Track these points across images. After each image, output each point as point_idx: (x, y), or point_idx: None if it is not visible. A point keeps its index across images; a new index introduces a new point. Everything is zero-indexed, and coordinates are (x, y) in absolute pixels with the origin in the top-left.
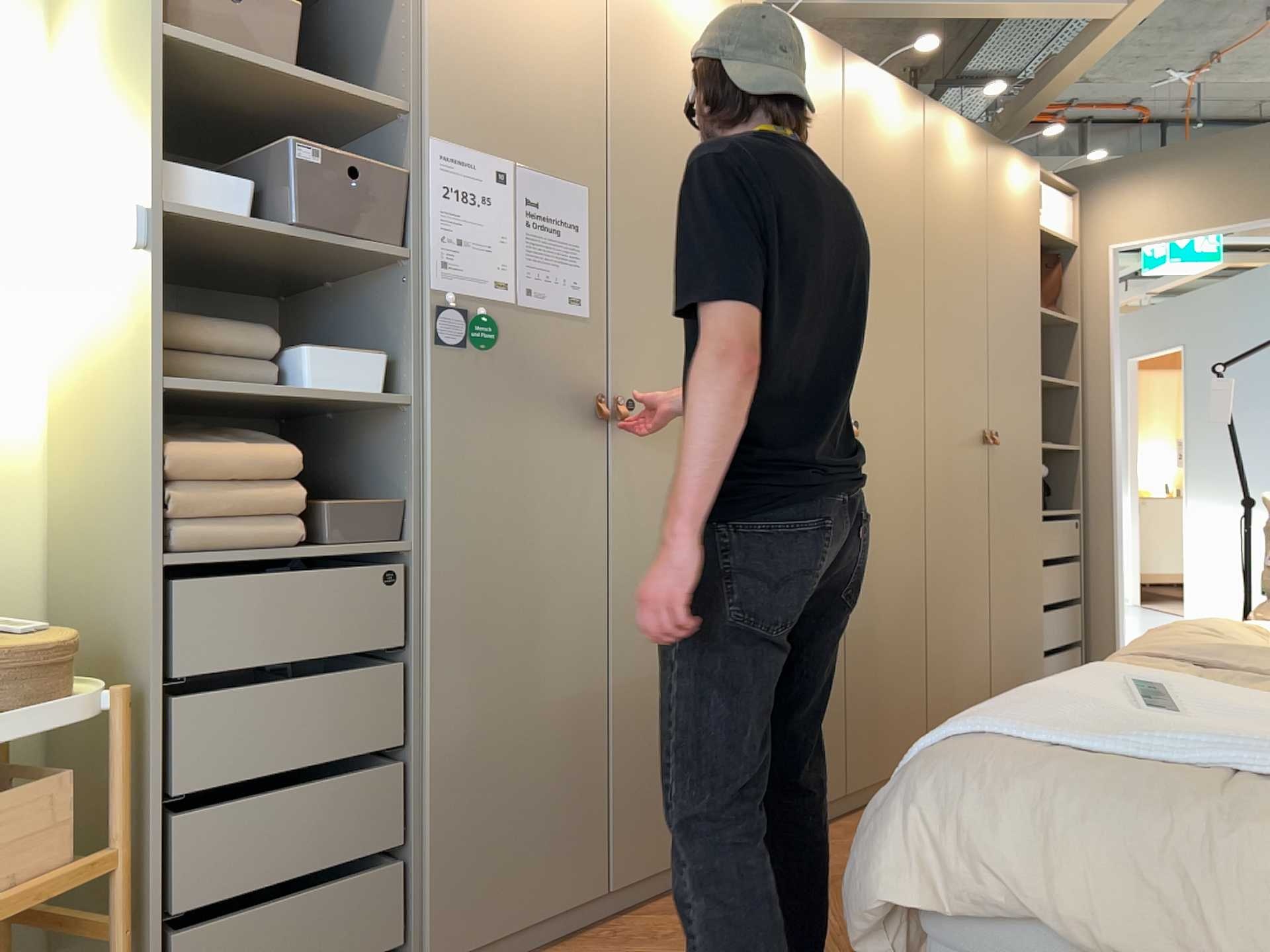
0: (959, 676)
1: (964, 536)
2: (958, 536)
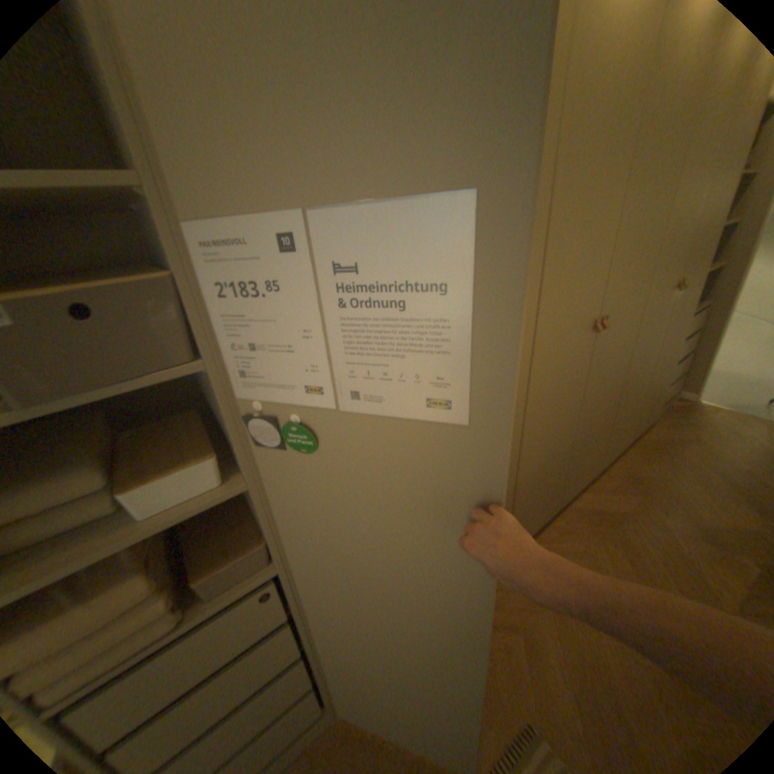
0: (625, 427)
1: (648, 354)
2: (644, 356)
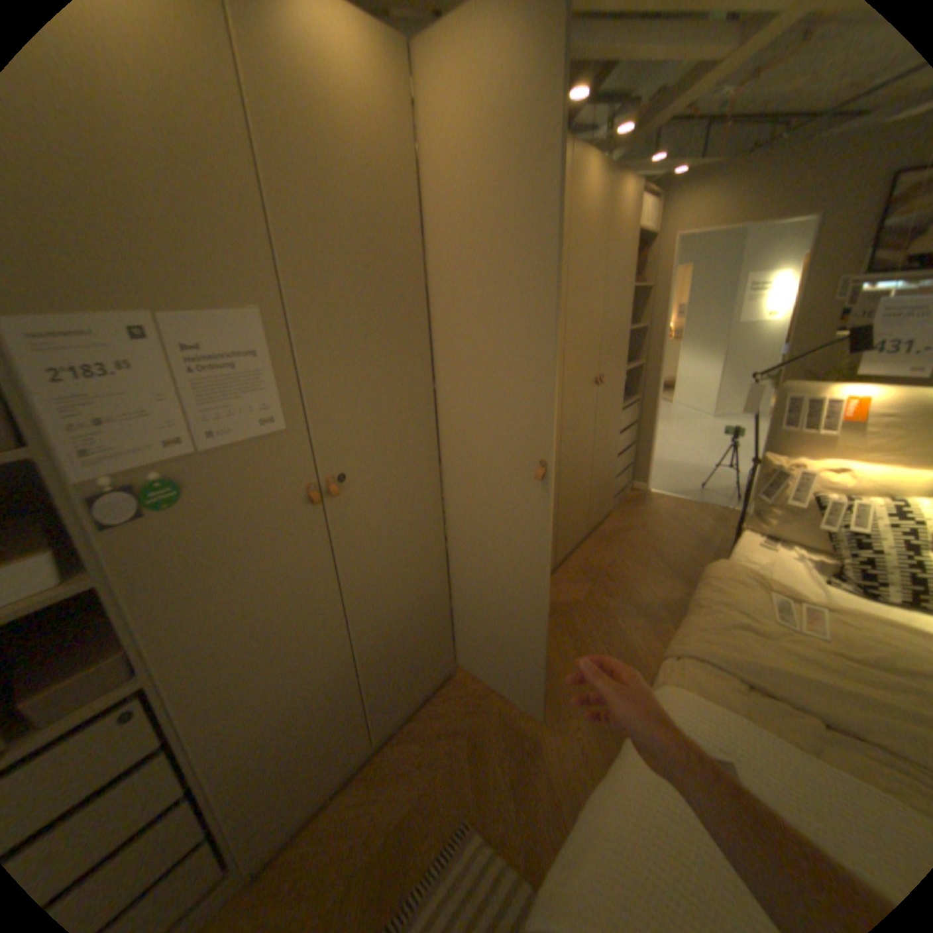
0: (572, 517)
1: (579, 445)
2: (576, 447)
